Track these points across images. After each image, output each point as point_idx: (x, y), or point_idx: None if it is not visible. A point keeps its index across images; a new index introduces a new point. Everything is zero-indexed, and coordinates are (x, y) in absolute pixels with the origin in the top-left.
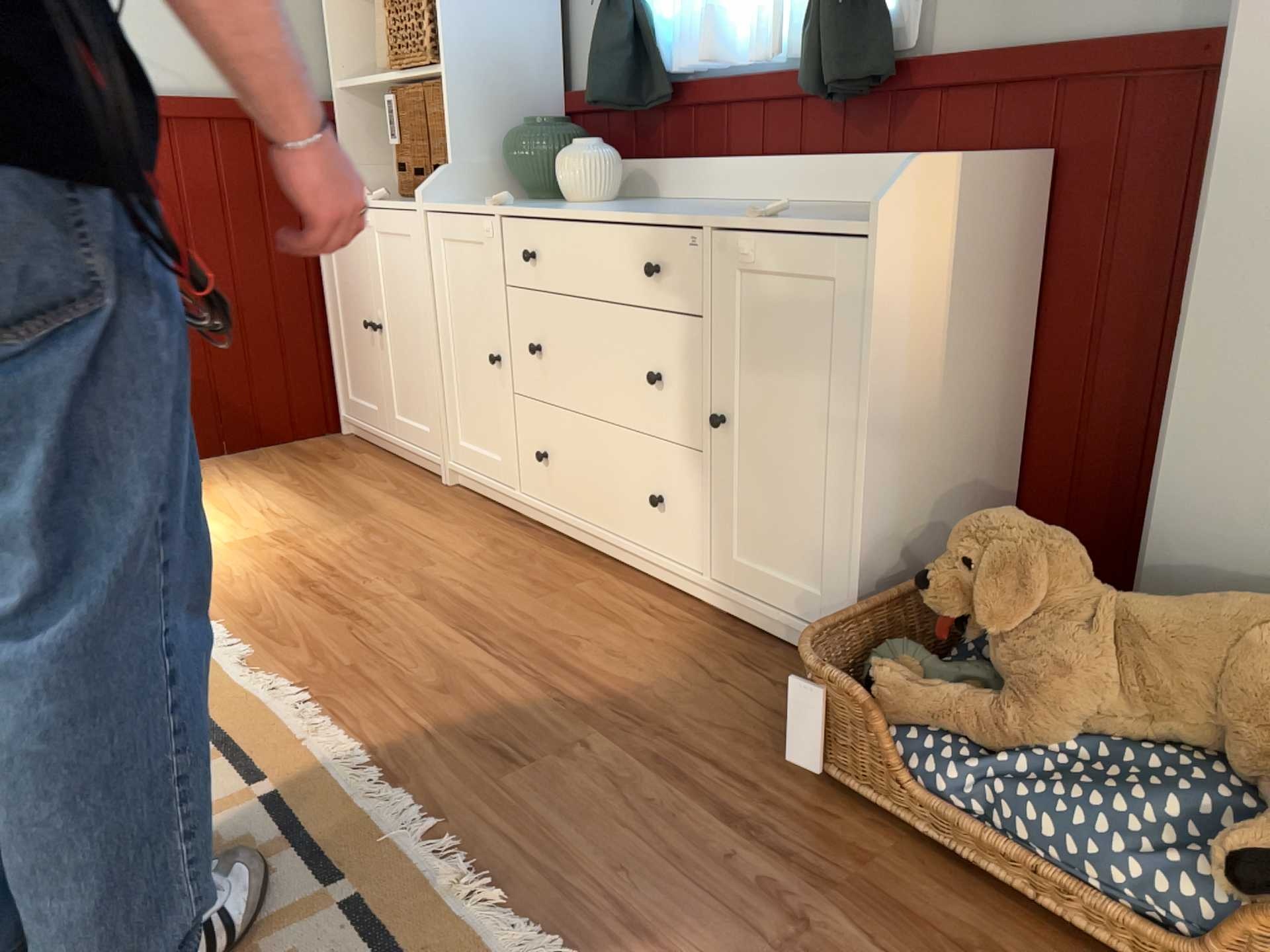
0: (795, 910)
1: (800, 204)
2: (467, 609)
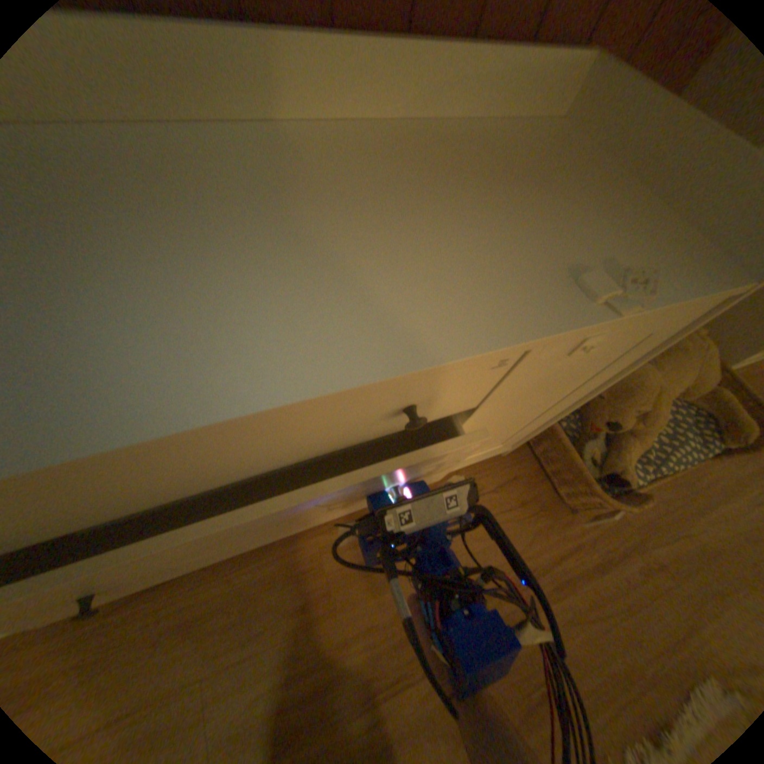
0: (654, 566)
1: (295, 119)
2: (326, 687)
